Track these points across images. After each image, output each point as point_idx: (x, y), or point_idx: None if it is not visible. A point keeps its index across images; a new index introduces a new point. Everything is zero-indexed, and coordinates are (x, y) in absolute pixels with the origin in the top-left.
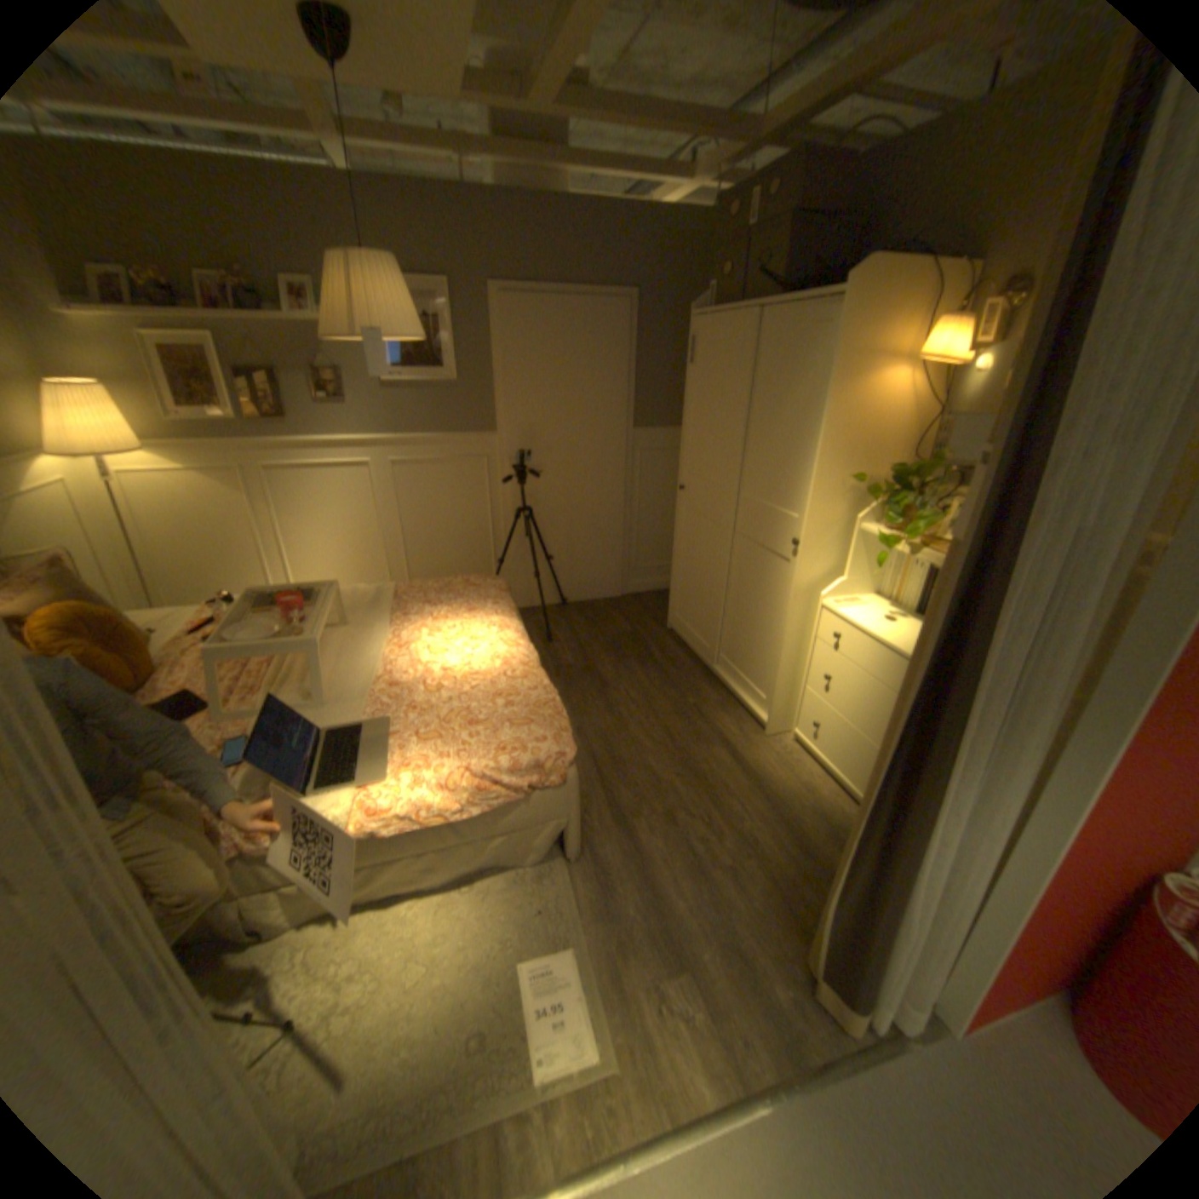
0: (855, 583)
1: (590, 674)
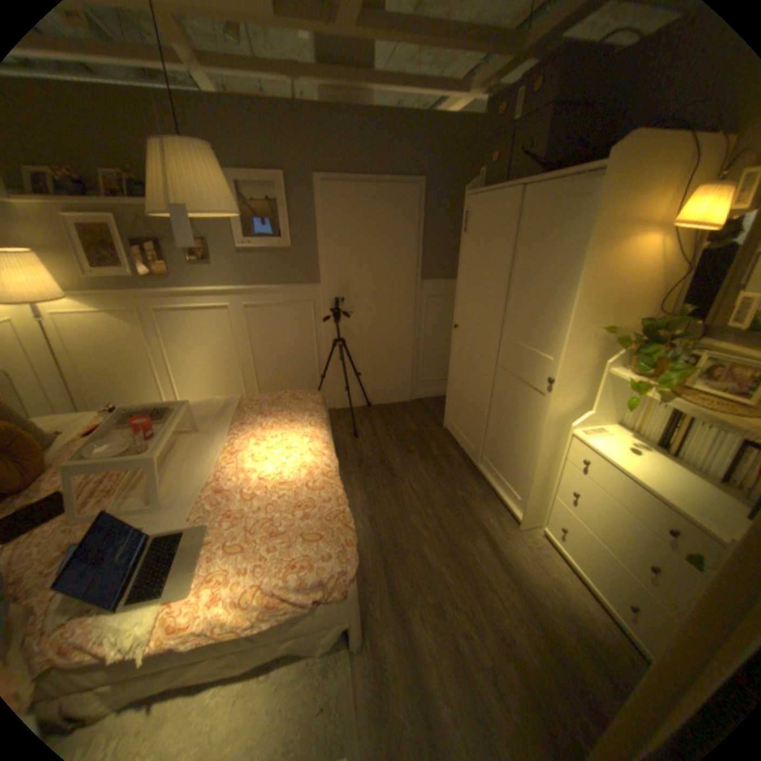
0: (600, 413)
1: (383, 467)
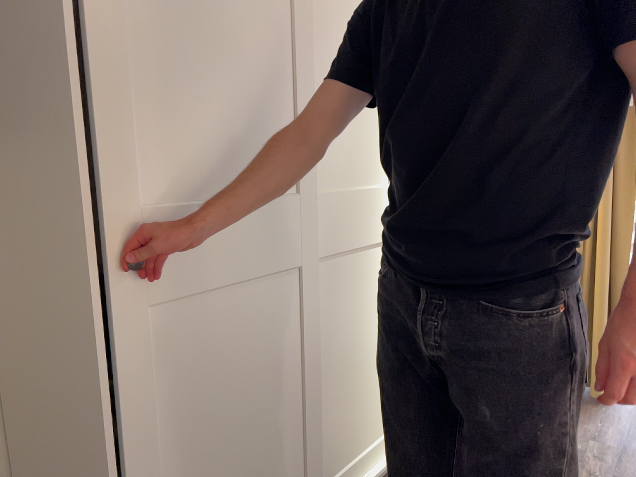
0: None
1: None
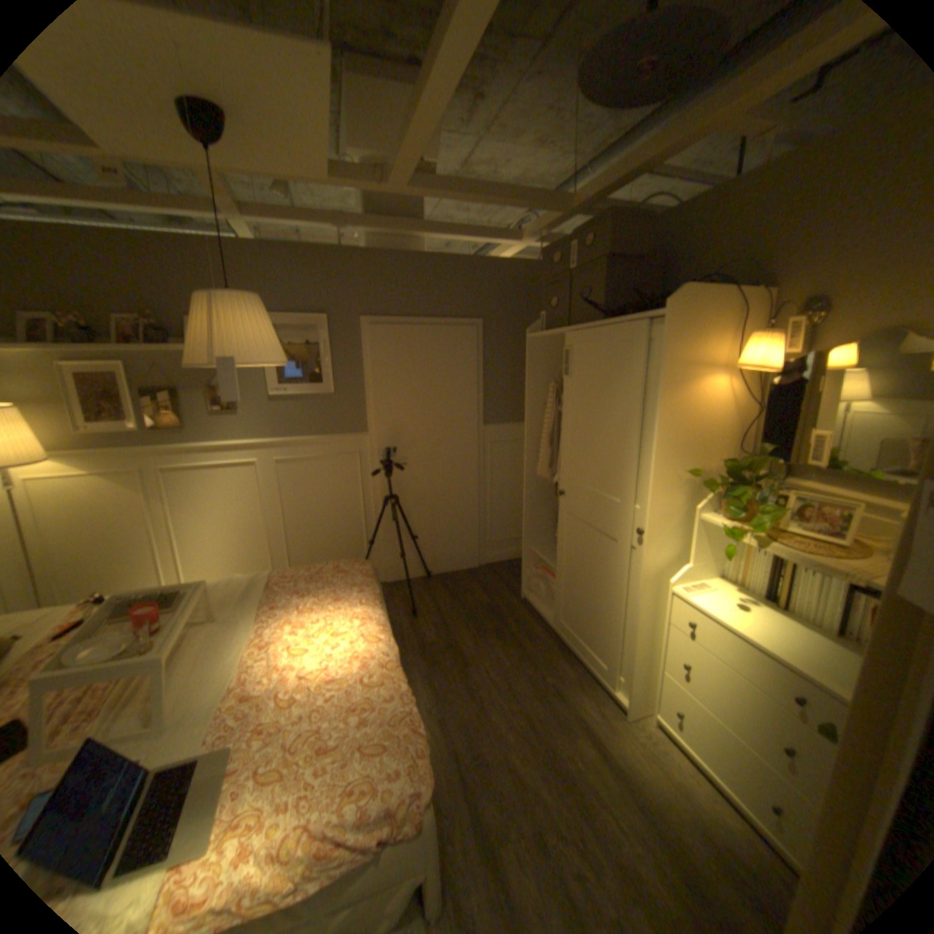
0: (698, 567)
1: (452, 653)
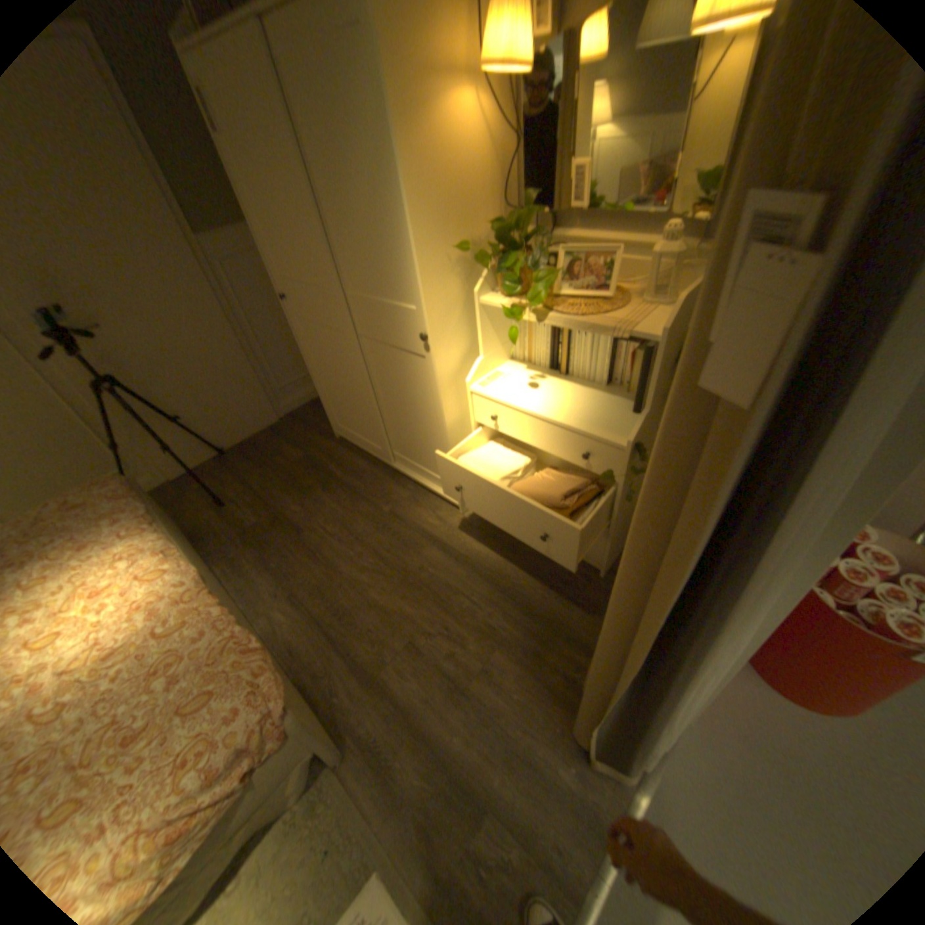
0: (489, 356)
1: (280, 527)
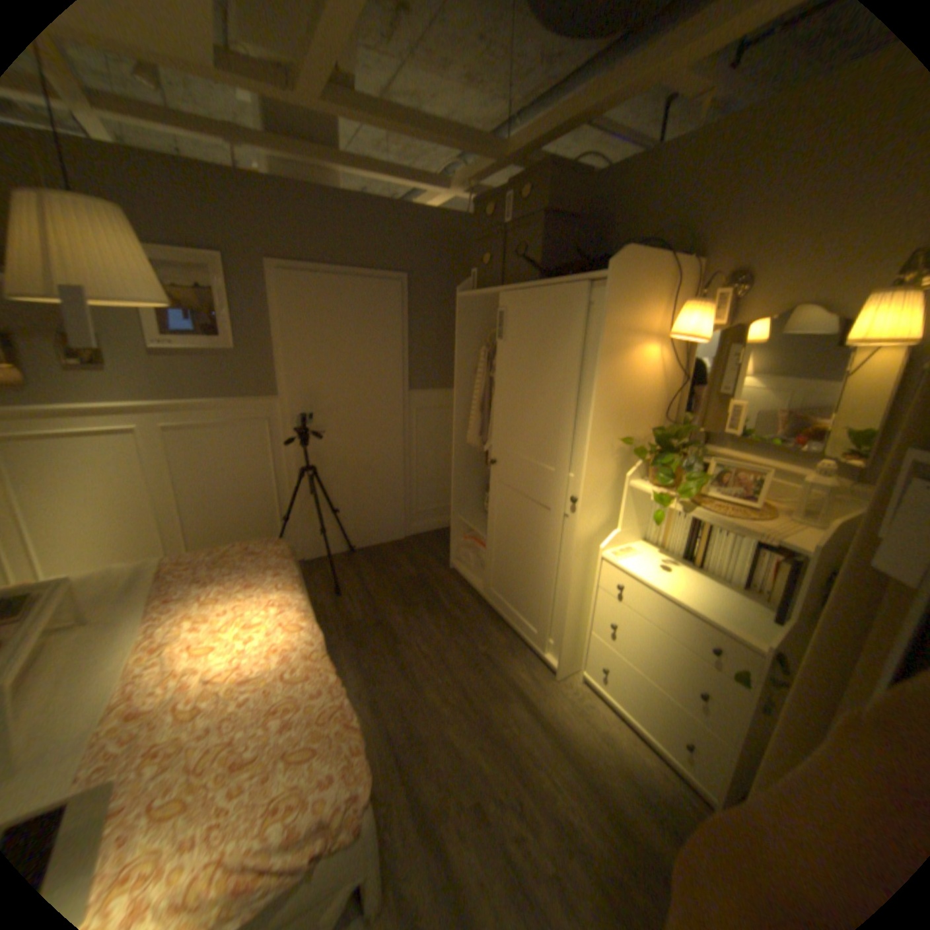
0: (625, 530)
1: (382, 629)
